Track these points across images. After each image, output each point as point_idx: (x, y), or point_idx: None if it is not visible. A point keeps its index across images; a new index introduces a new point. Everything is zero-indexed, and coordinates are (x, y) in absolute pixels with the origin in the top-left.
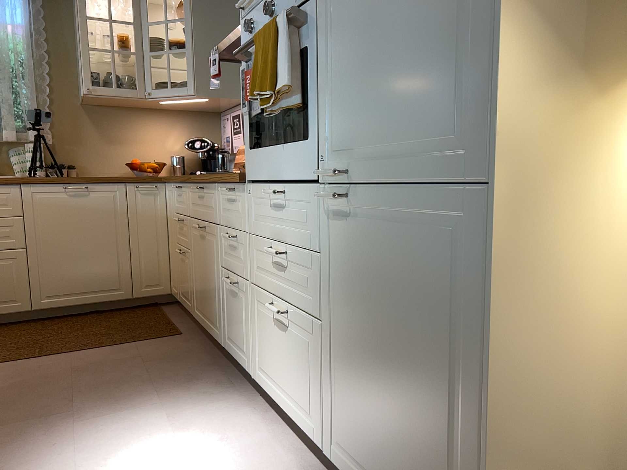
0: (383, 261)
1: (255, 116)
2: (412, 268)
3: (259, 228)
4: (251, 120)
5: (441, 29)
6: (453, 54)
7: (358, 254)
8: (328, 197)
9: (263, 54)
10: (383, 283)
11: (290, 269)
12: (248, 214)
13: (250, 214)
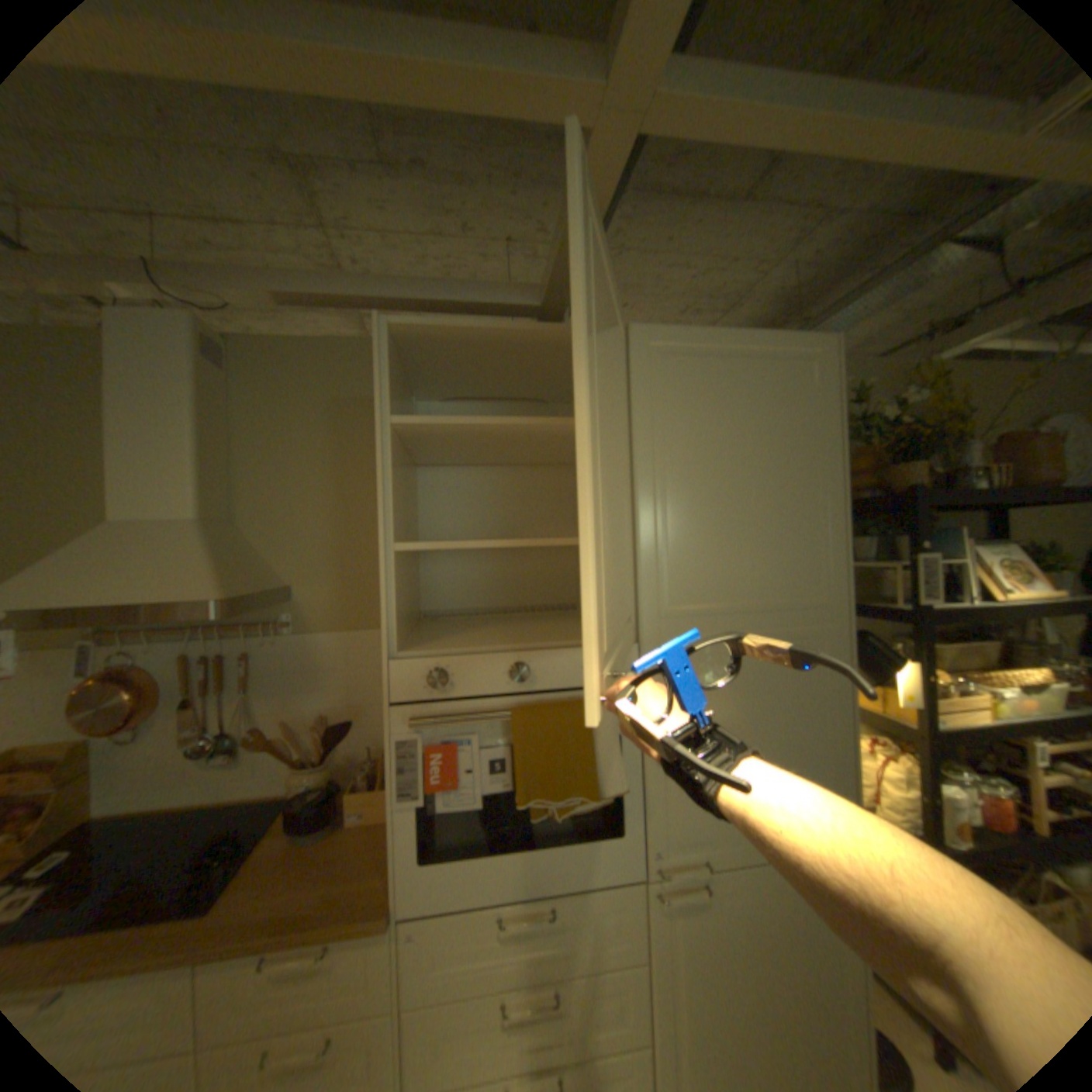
0: (754, 936)
1: (437, 813)
2: (790, 929)
3: (445, 991)
4: (416, 818)
5: (808, 751)
6: (819, 769)
7: (716, 943)
8: (692, 902)
9: (549, 746)
10: (755, 956)
11: (558, 1016)
12: (391, 979)
13: (401, 977)
